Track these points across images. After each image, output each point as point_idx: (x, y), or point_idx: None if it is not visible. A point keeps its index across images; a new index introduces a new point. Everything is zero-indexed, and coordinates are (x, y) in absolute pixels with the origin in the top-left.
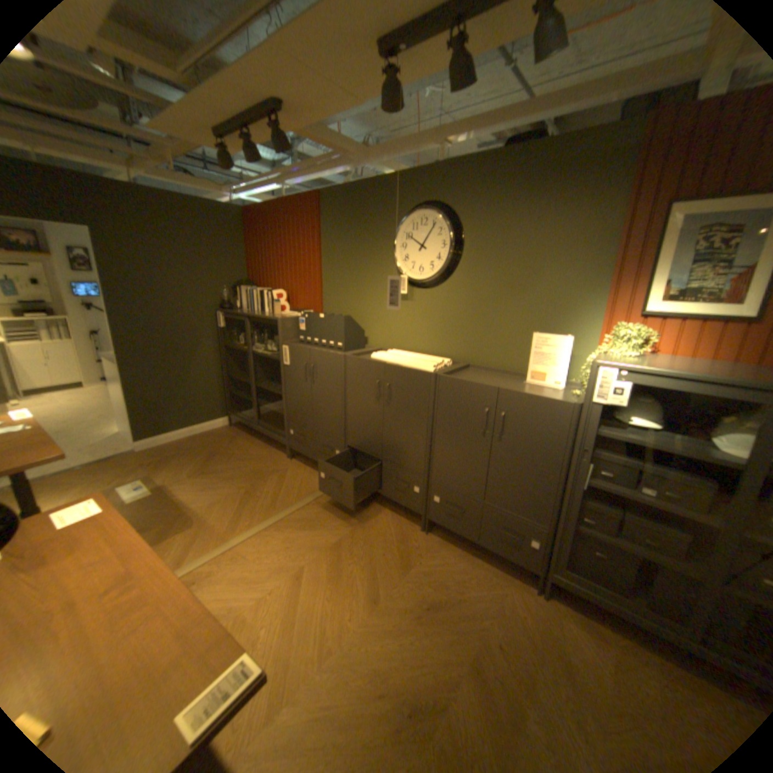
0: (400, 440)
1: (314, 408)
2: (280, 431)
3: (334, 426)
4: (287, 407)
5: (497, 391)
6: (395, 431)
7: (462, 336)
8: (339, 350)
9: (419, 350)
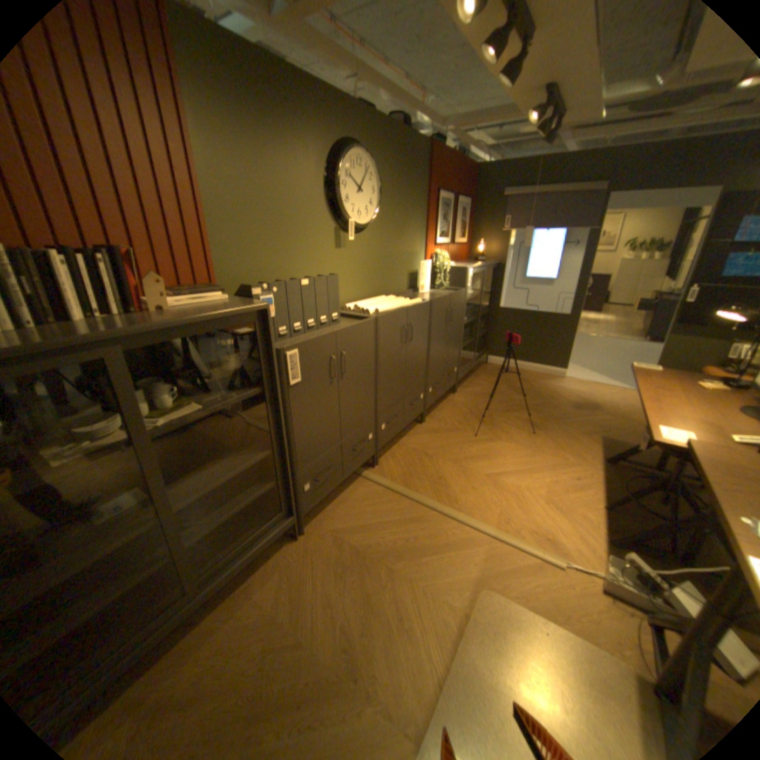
0: (415, 367)
1: (344, 410)
2: (269, 523)
3: (366, 409)
4: (296, 457)
5: (450, 296)
6: (412, 363)
7: (379, 274)
8: (335, 322)
9: (354, 298)
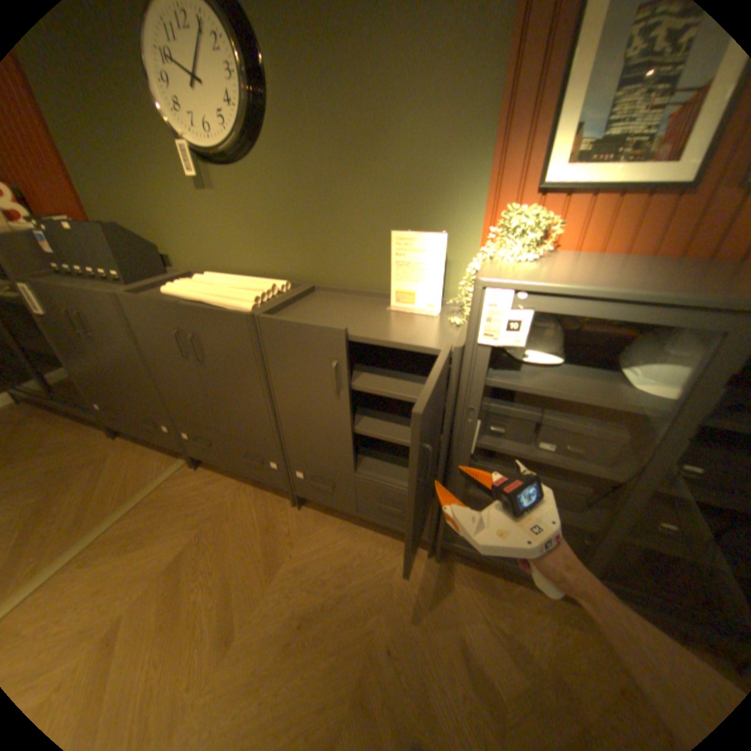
0: (234, 408)
1: (109, 373)
2: (84, 405)
3: (144, 396)
4: (73, 375)
5: (343, 335)
6: (223, 398)
7: (297, 242)
8: (116, 281)
9: (244, 268)
